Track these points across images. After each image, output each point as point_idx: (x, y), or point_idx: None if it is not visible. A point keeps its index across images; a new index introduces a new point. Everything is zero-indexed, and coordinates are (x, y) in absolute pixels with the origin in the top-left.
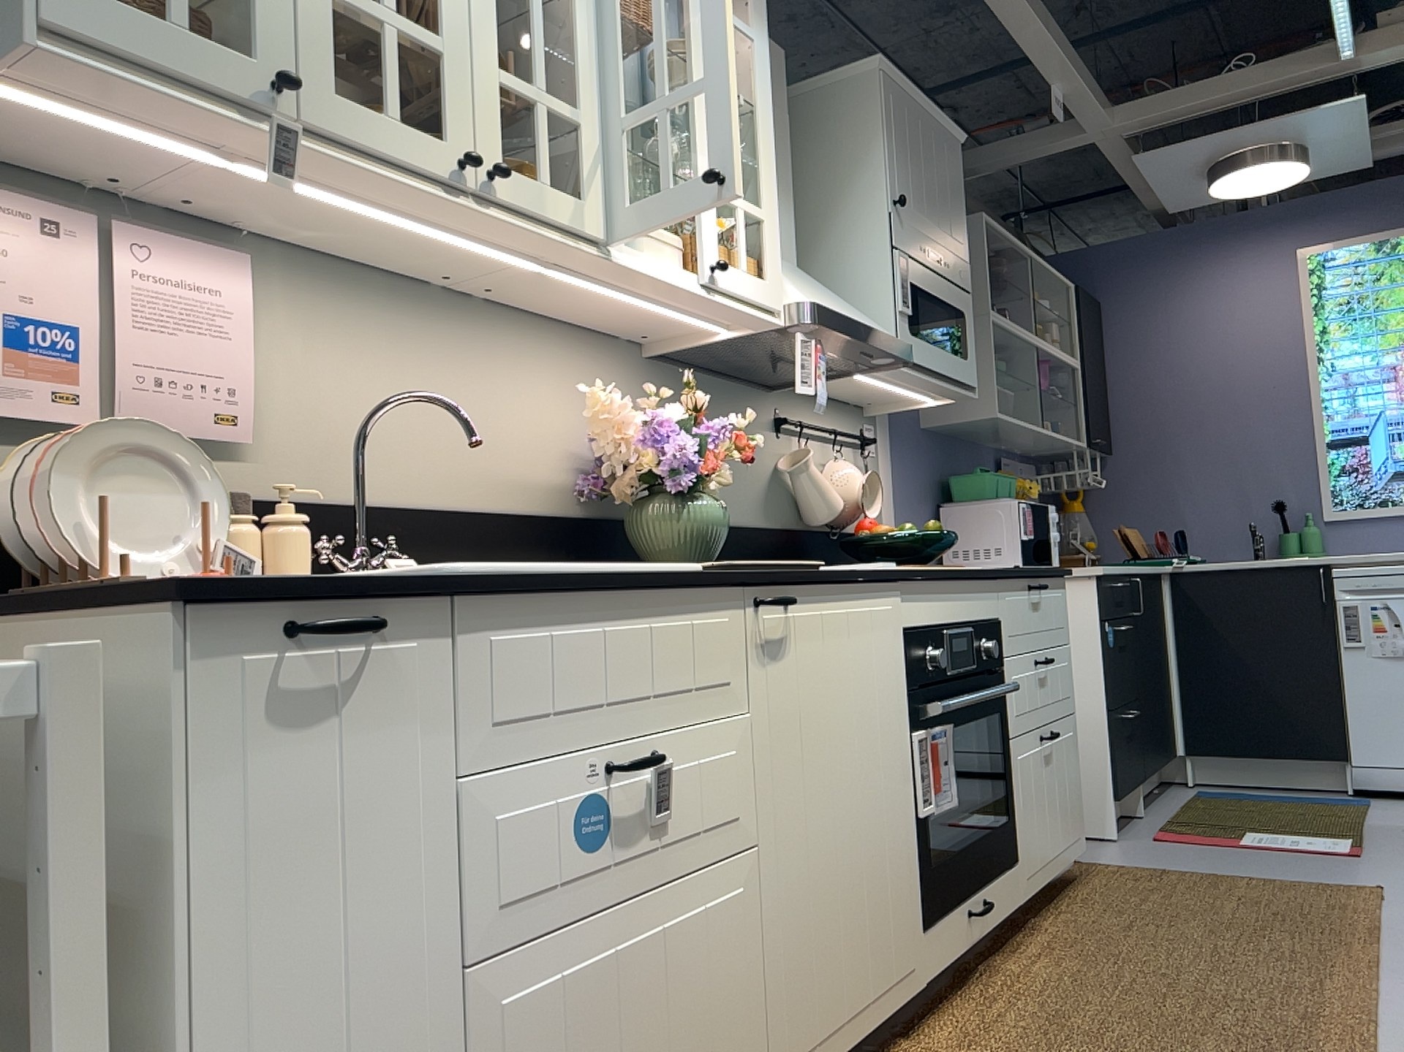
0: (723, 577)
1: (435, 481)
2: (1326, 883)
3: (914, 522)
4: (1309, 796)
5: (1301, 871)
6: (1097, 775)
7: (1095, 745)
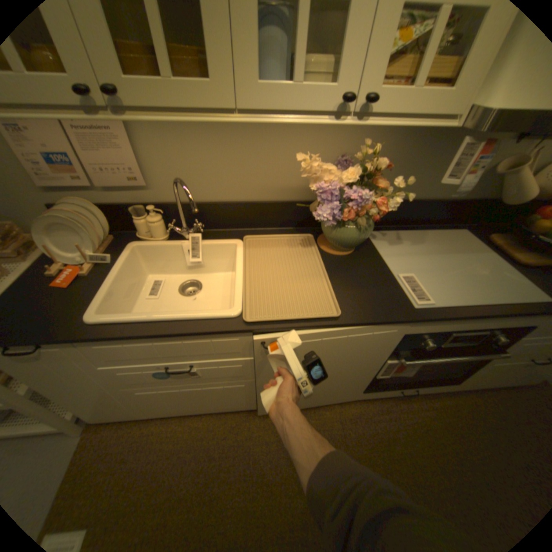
0: (231, 331)
1: (233, 190)
2: None
3: None
4: None
5: None
6: None
7: None
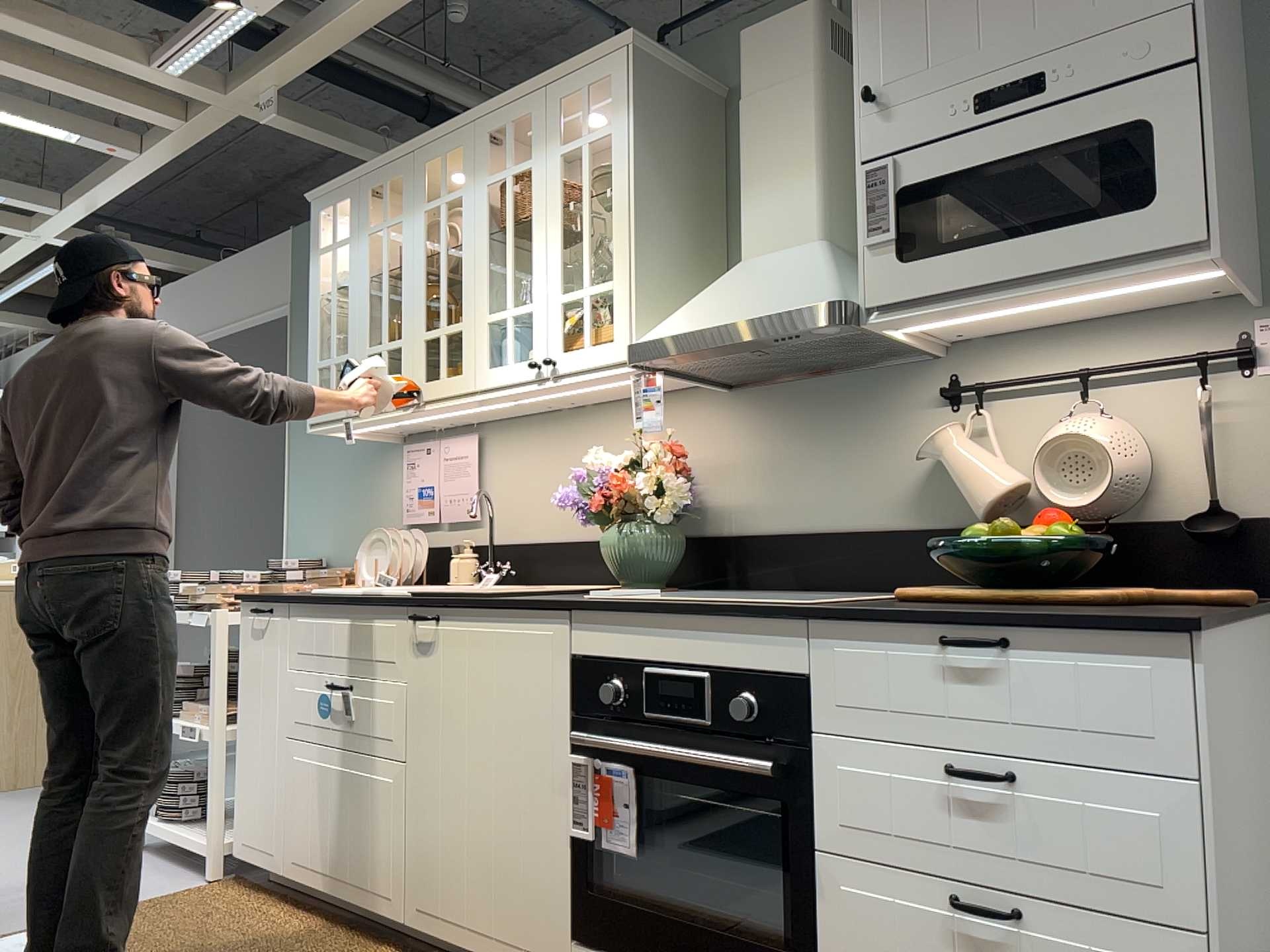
0: (387, 600)
1: (558, 525)
2: None
3: None
4: None
5: None
6: None
7: None
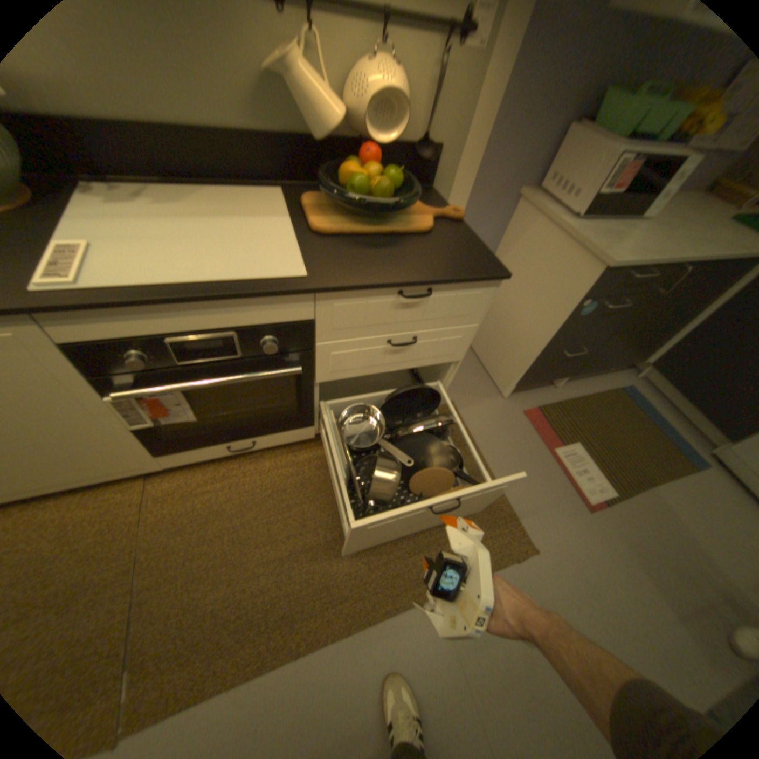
0: None
1: None
2: (517, 524)
3: (521, 132)
4: (682, 437)
5: (533, 500)
6: (517, 368)
7: (526, 356)
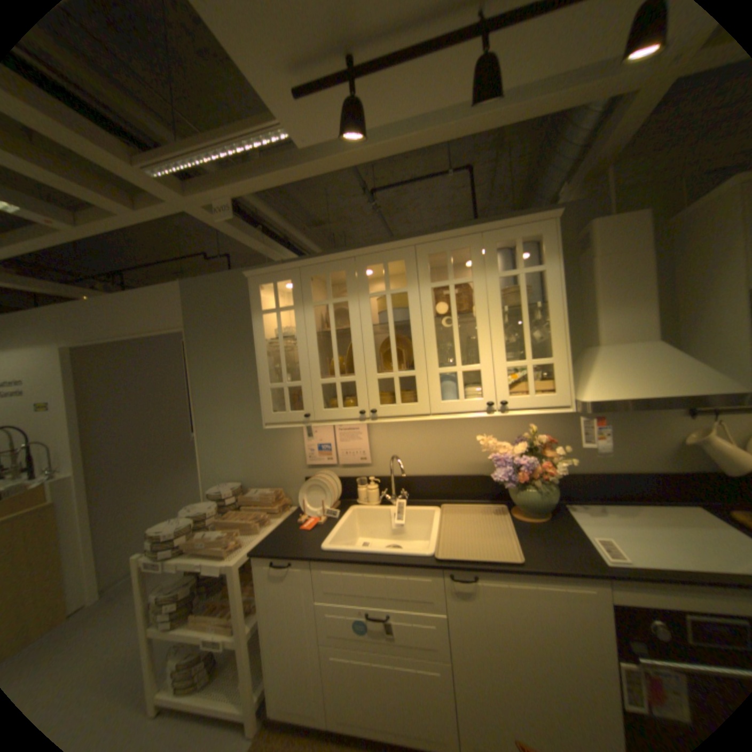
0: (425, 566)
1: (433, 466)
2: None
3: None
4: None
5: None
6: None
7: None
